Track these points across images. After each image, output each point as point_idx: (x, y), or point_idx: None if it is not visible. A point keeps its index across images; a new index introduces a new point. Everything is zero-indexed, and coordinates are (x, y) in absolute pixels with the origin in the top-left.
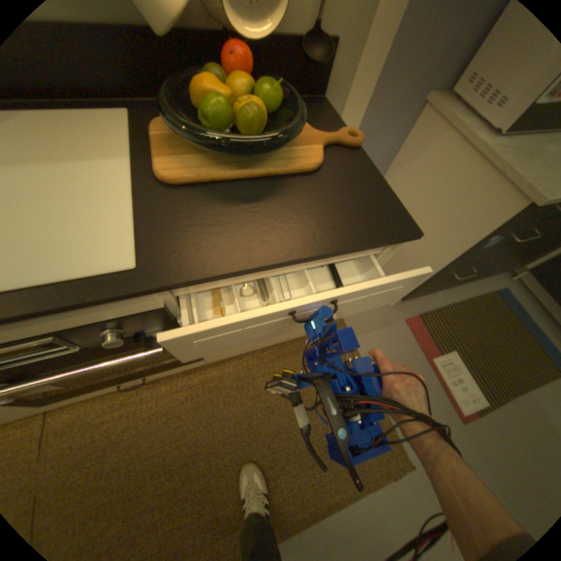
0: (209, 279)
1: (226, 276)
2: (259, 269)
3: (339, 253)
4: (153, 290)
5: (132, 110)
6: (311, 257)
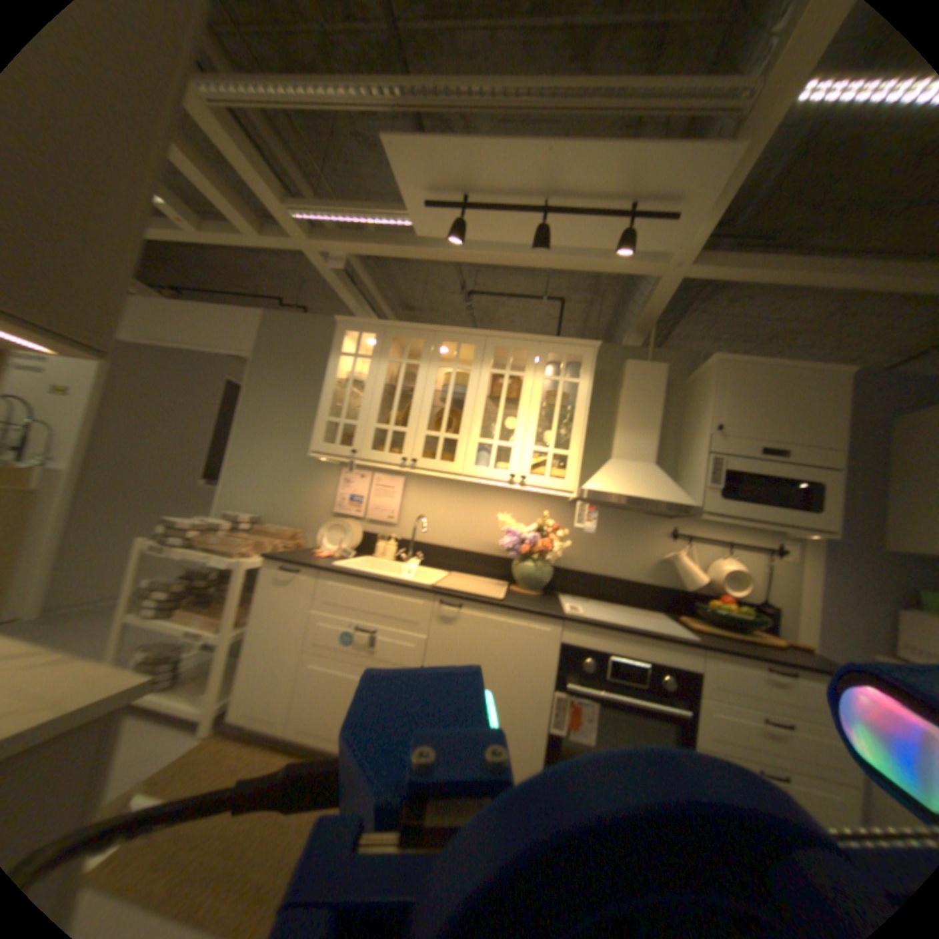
0: (733, 661)
1: (742, 662)
2: (761, 666)
3: (811, 671)
4: (706, 655)
5: (664, 617)
6: (792, 665)
